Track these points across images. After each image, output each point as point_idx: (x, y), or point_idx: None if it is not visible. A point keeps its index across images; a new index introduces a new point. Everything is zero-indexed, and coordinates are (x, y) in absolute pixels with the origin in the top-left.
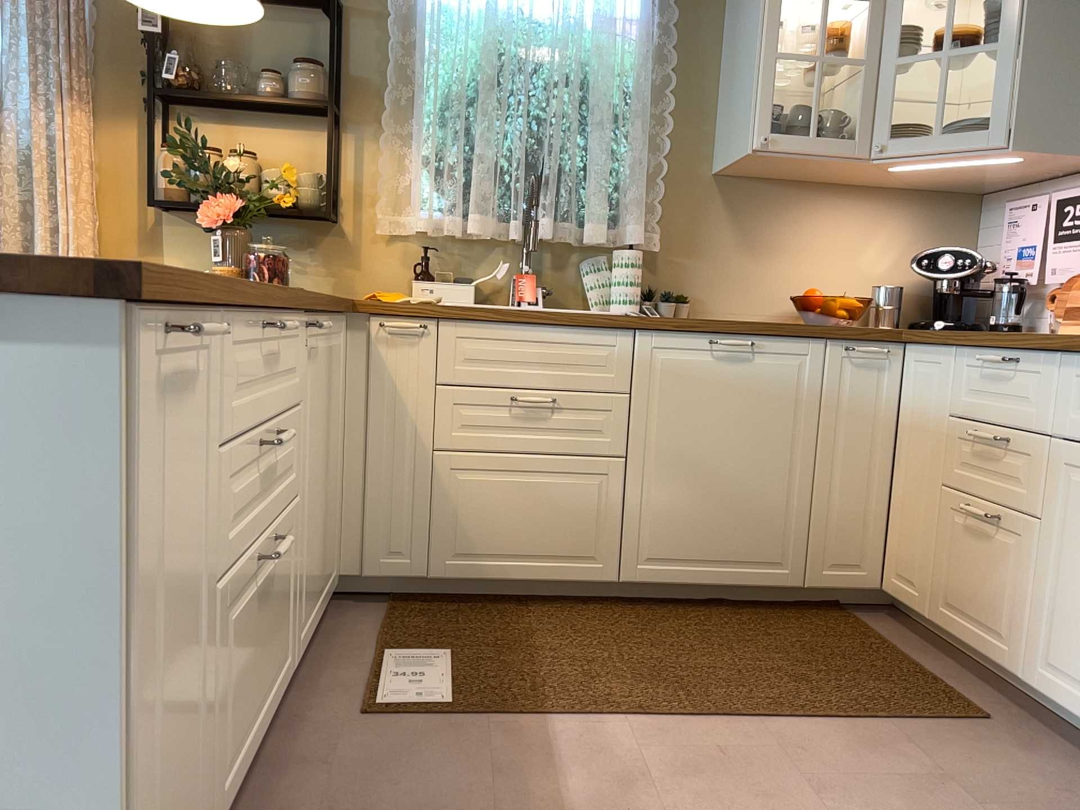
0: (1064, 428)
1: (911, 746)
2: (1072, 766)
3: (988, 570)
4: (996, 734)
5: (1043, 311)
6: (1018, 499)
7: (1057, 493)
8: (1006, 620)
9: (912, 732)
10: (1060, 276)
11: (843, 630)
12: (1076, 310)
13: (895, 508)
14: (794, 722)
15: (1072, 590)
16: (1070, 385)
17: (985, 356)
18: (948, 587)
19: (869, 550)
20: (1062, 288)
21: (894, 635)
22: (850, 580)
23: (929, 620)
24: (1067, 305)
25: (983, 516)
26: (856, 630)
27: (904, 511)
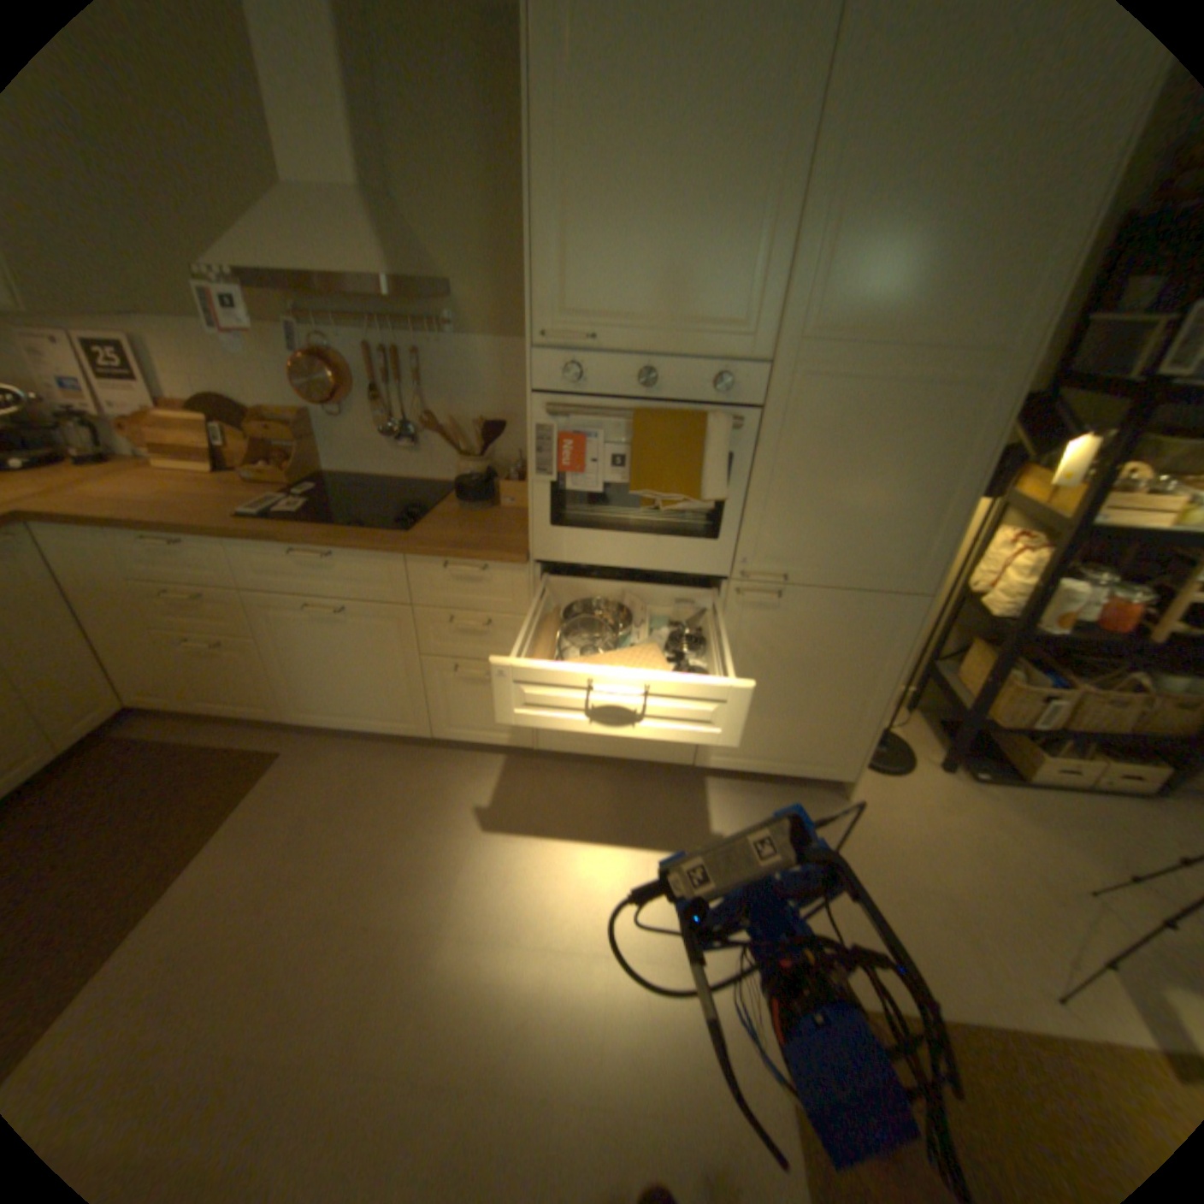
0: (244, 584)
1: (261, 816)
2: (333, 748)
3: (223, 674)
4: (288, 761)
5: (111, 435)
6: (227, 630)
7: (257, 622)
8: (253, 697)
9: (252, 805)
10: (117, 411)
11: (121, 761)
12: (155, 447)
13: (101, 652)
14: (182, 874)
15: (294, 671)
16: (236, 557)
17: (139, 536)
18: (193, 690)
19: (97, 692)
20: (121, 417)
21: (160, 733)
22: (96, 721)
23: (185, 713)
24: (140, 437)
25: (205, 647)
26: (130, 752)
27: (113, 653)
